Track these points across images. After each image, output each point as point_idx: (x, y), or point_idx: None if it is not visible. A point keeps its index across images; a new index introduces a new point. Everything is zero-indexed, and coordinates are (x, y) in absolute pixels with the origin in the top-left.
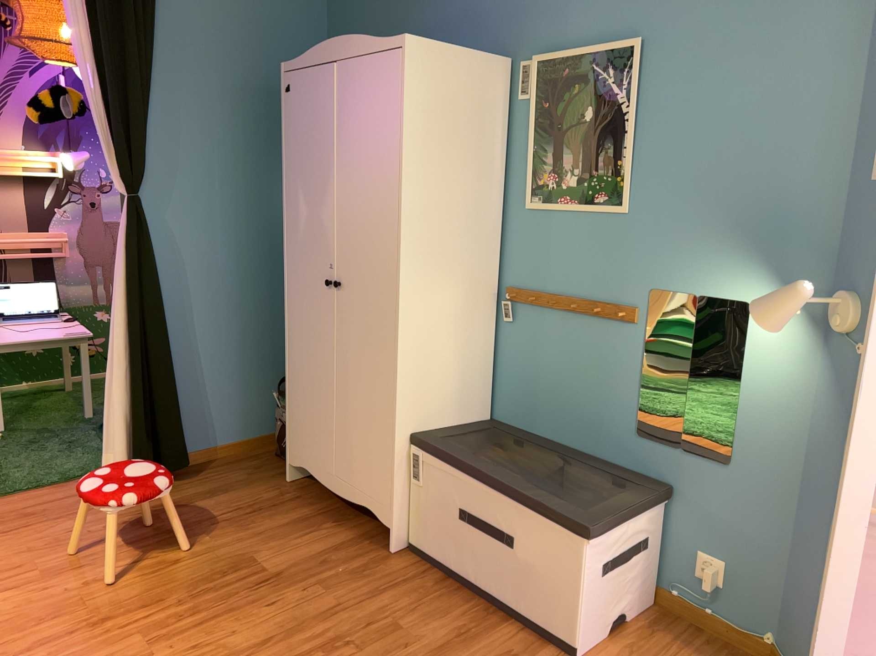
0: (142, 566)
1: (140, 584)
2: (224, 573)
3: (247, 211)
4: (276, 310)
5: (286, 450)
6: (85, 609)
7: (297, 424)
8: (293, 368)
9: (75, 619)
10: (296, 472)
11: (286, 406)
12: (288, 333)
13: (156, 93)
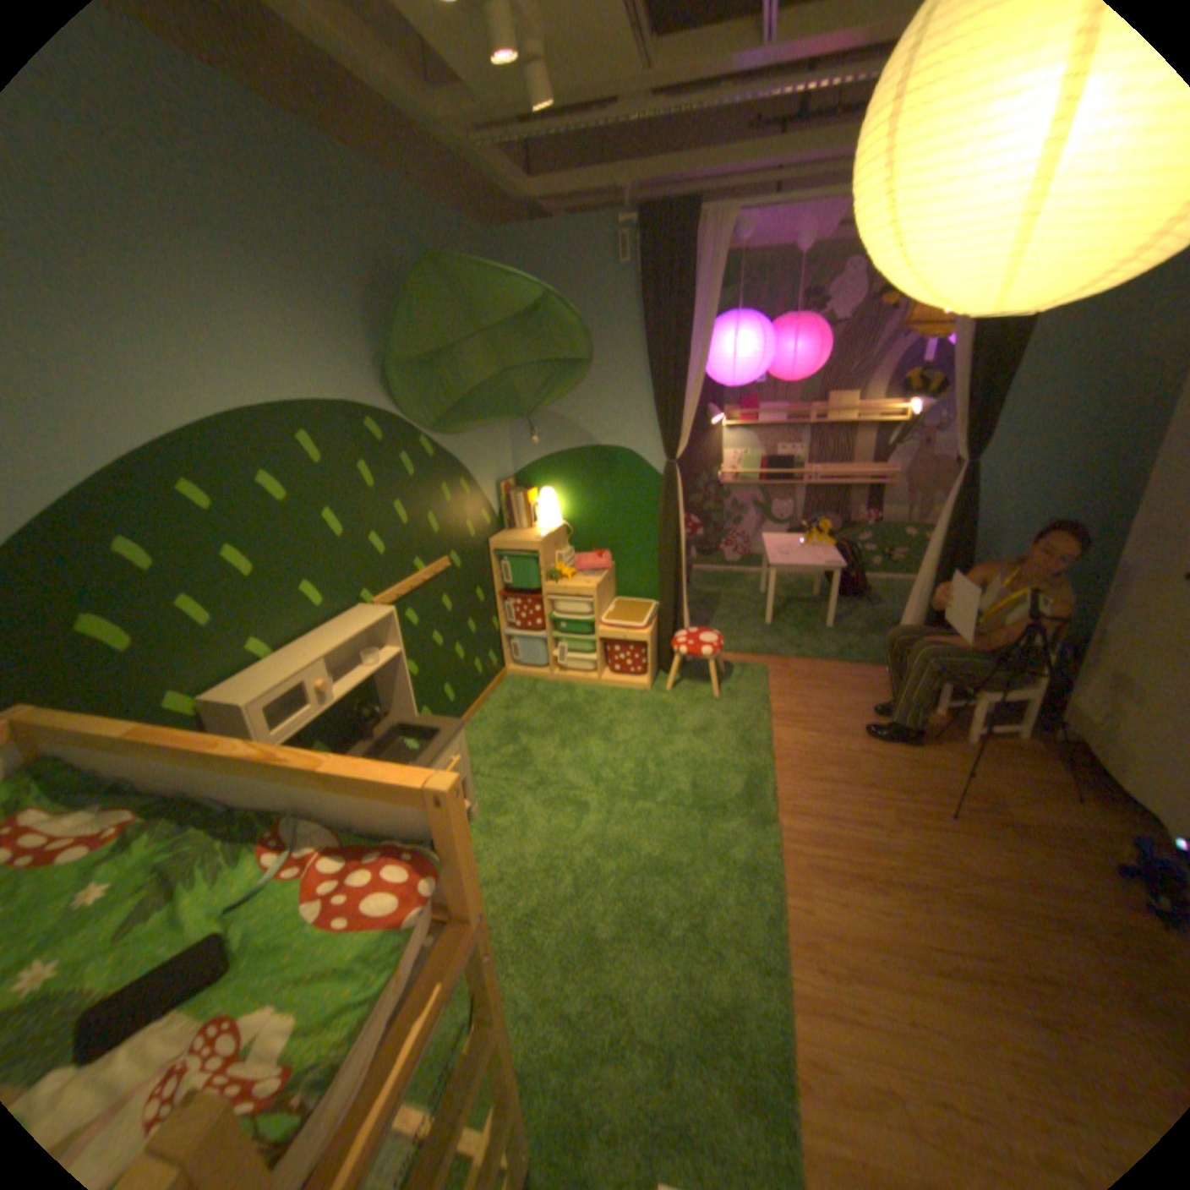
0: (903, 759)
1: (900, 773)
2: (971, 800)
3: (1094, 473)
4: (1097, 573)
5: (1067, 714)
6: (858, 772)
7: (1089, 698)
8: (1103, 645)
9: (851, 775)
10: (1072, 737)
11: (1080, 673)
12: (1109, 610)
13: (1022, 364)
